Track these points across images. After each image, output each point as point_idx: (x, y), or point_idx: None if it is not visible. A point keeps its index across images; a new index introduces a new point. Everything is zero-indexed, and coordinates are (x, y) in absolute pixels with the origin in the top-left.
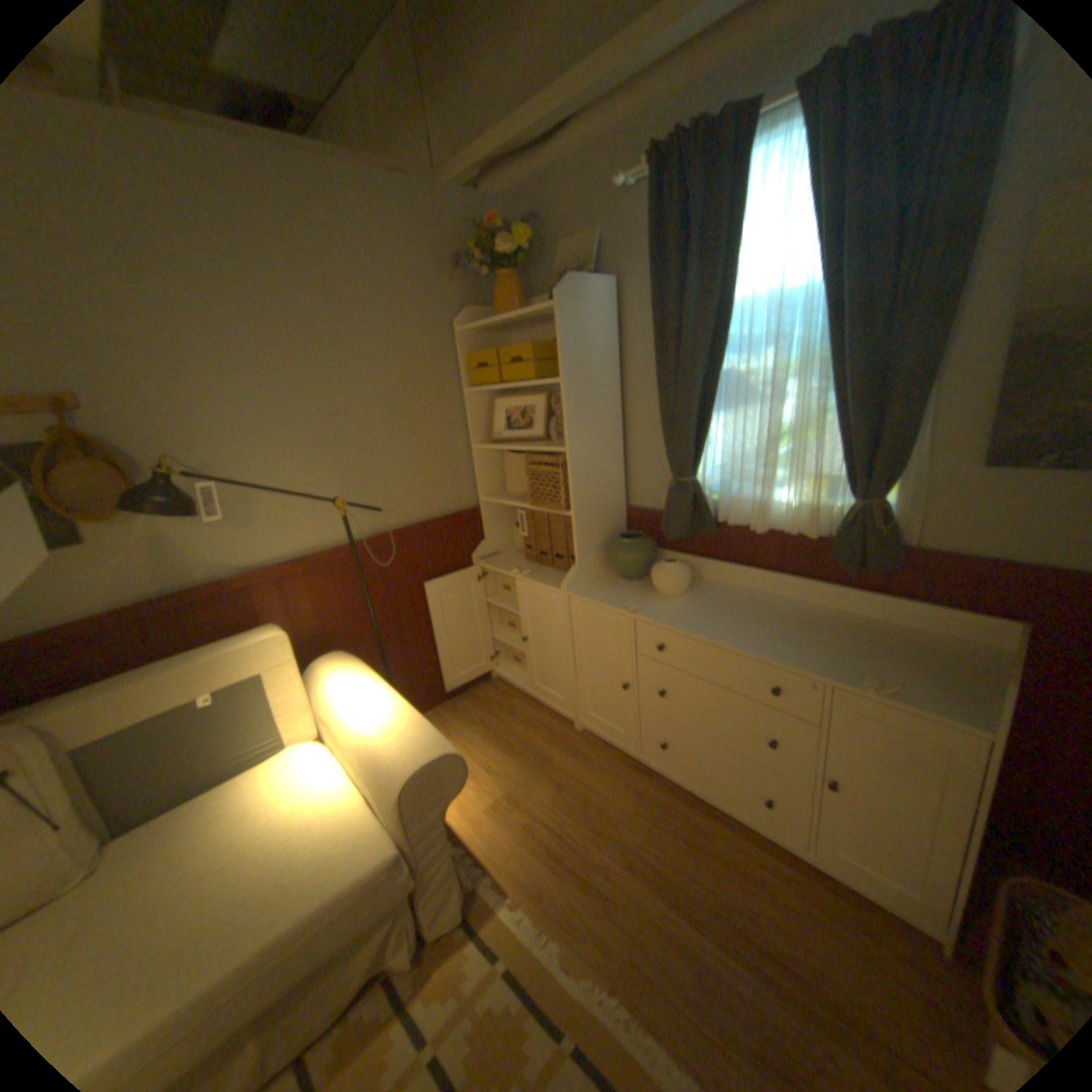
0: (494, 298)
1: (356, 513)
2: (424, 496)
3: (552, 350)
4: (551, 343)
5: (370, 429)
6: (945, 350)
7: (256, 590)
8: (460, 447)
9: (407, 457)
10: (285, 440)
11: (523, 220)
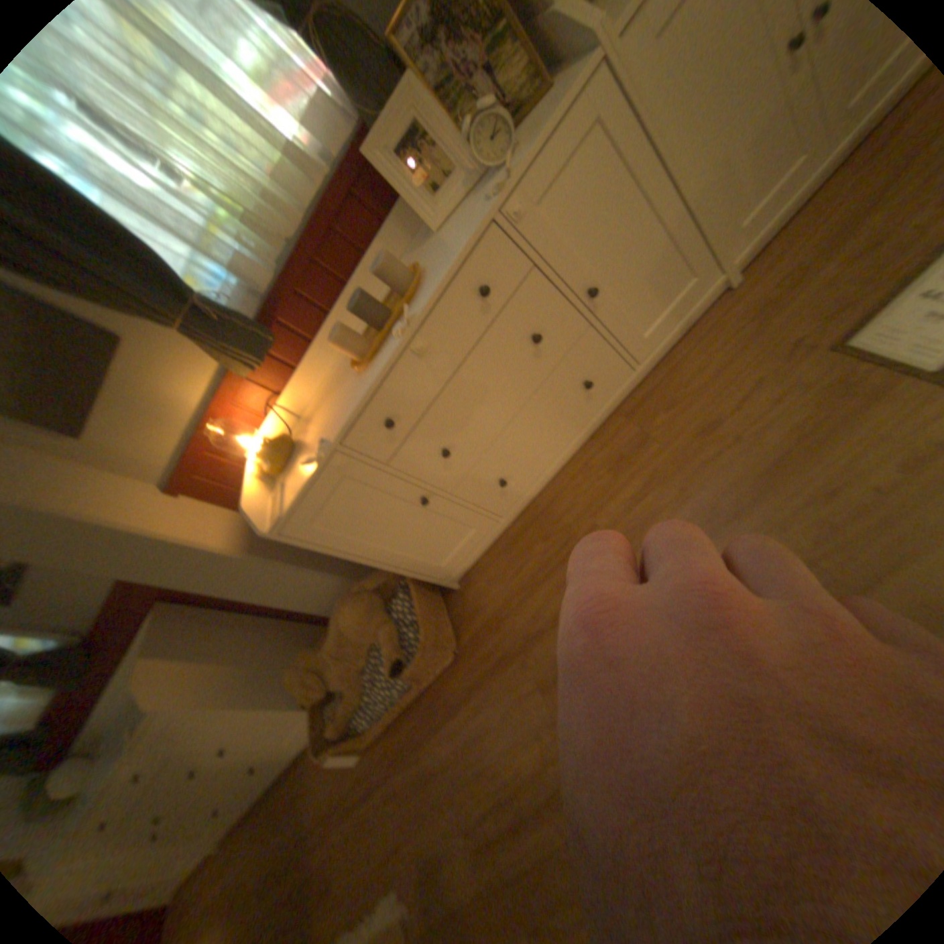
0: None
1: None
2: None
3: None
4: None
5: None
6: None
7: None
8: None
9: None
10: None
11: None
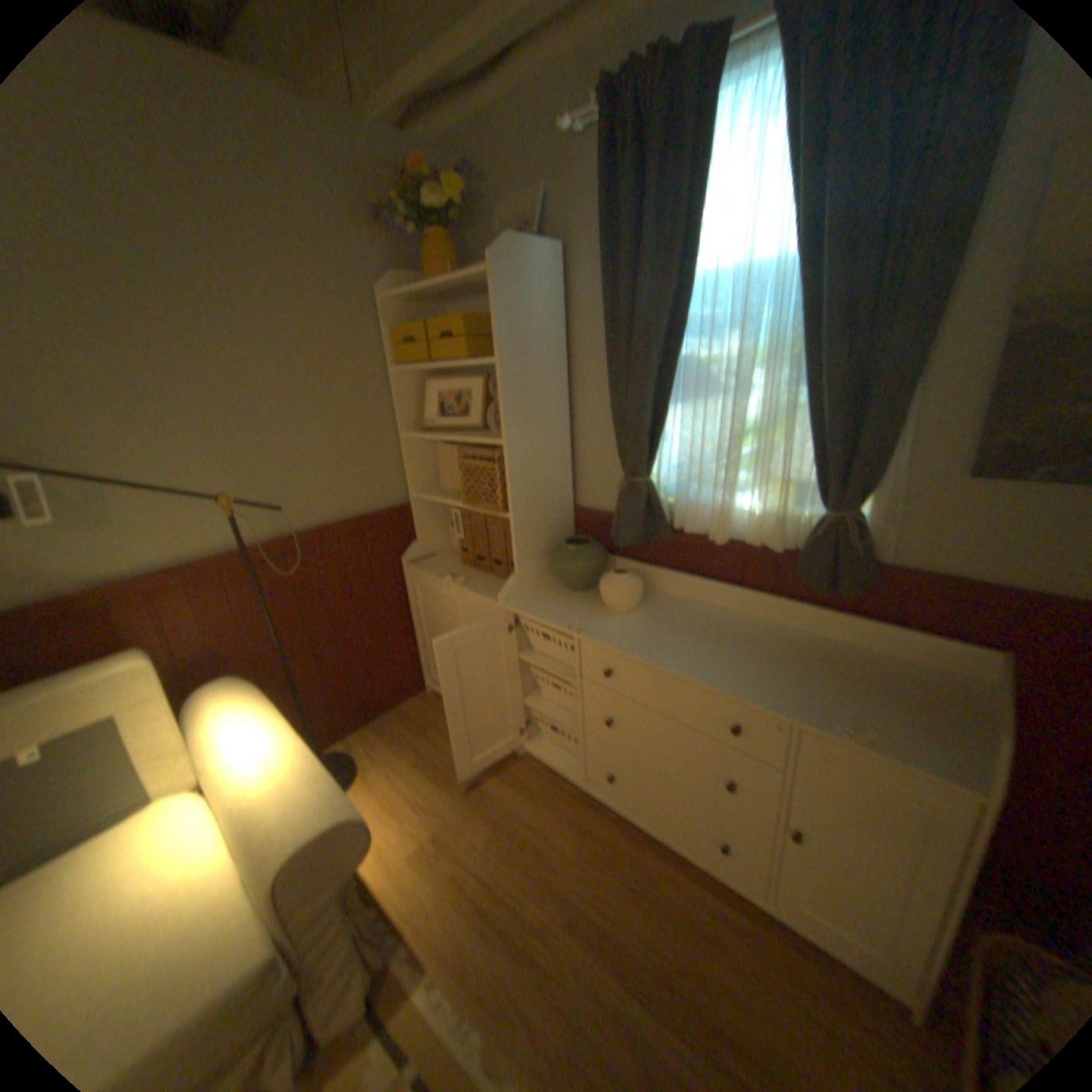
0: (426, 264)
1: (254, 513)
2: (342, 492)
3: (488, 325)
4: (487, 317)
5: (270, 412)
6: (935, 340)
7: (117, 609)
8: (386, 436)
9: (319, 446)
10: (152, 423)
11: (455, 171)
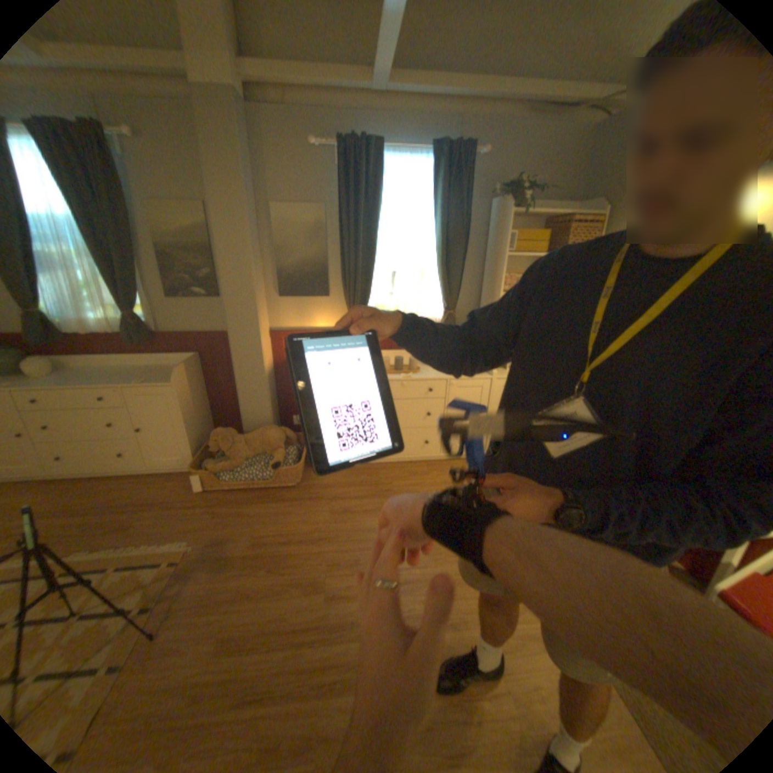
0: None
1: None
2: None
3: None
4: None
5: None
6: (131, 253)
7: None
8: None
9: None
10: None
11: None
